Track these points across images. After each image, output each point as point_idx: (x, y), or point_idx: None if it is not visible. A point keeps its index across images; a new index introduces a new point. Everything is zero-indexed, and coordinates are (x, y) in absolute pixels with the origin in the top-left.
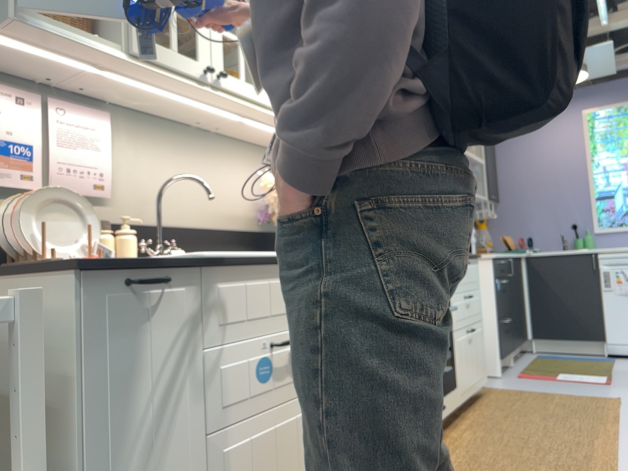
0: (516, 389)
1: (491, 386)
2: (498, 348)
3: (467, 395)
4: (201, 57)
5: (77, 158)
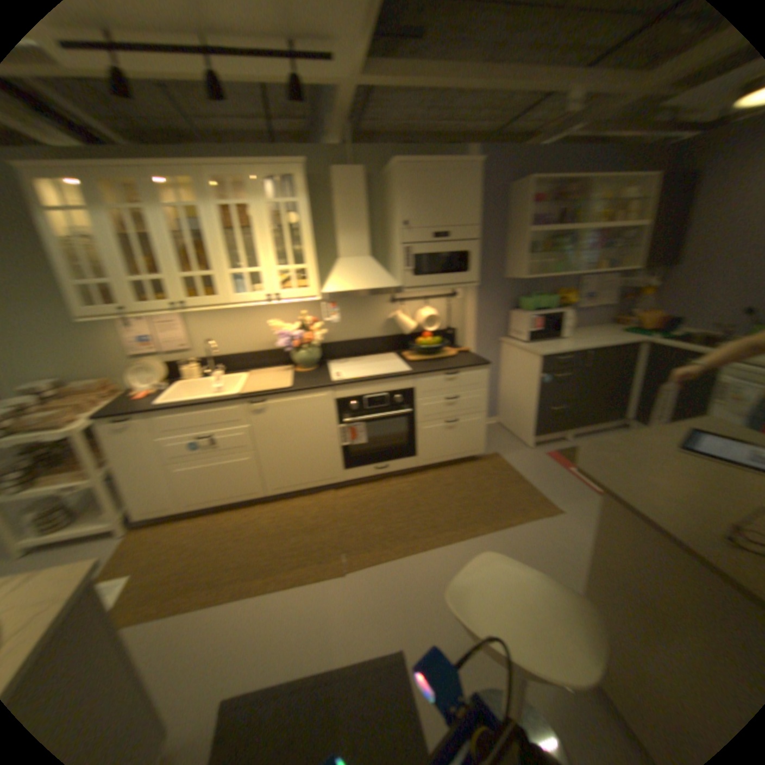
0: (513, 466)
1: (504, 455)
2: (532, 429)
3: (432, 462)
4: (165, 299)
5: (164, 338)
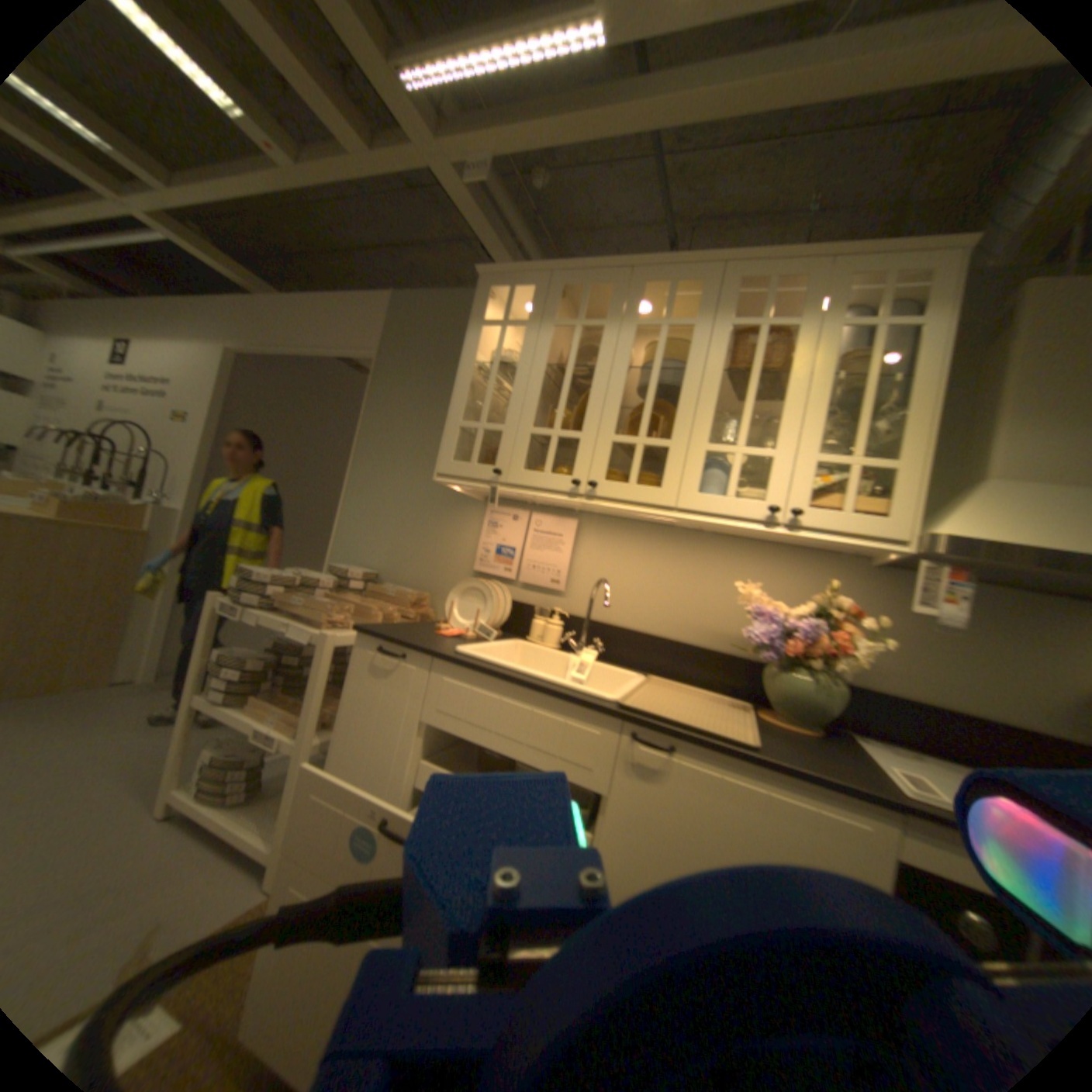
0: None
1: None
2: None
3: None
4: (579, 471)
5: (543, 558)
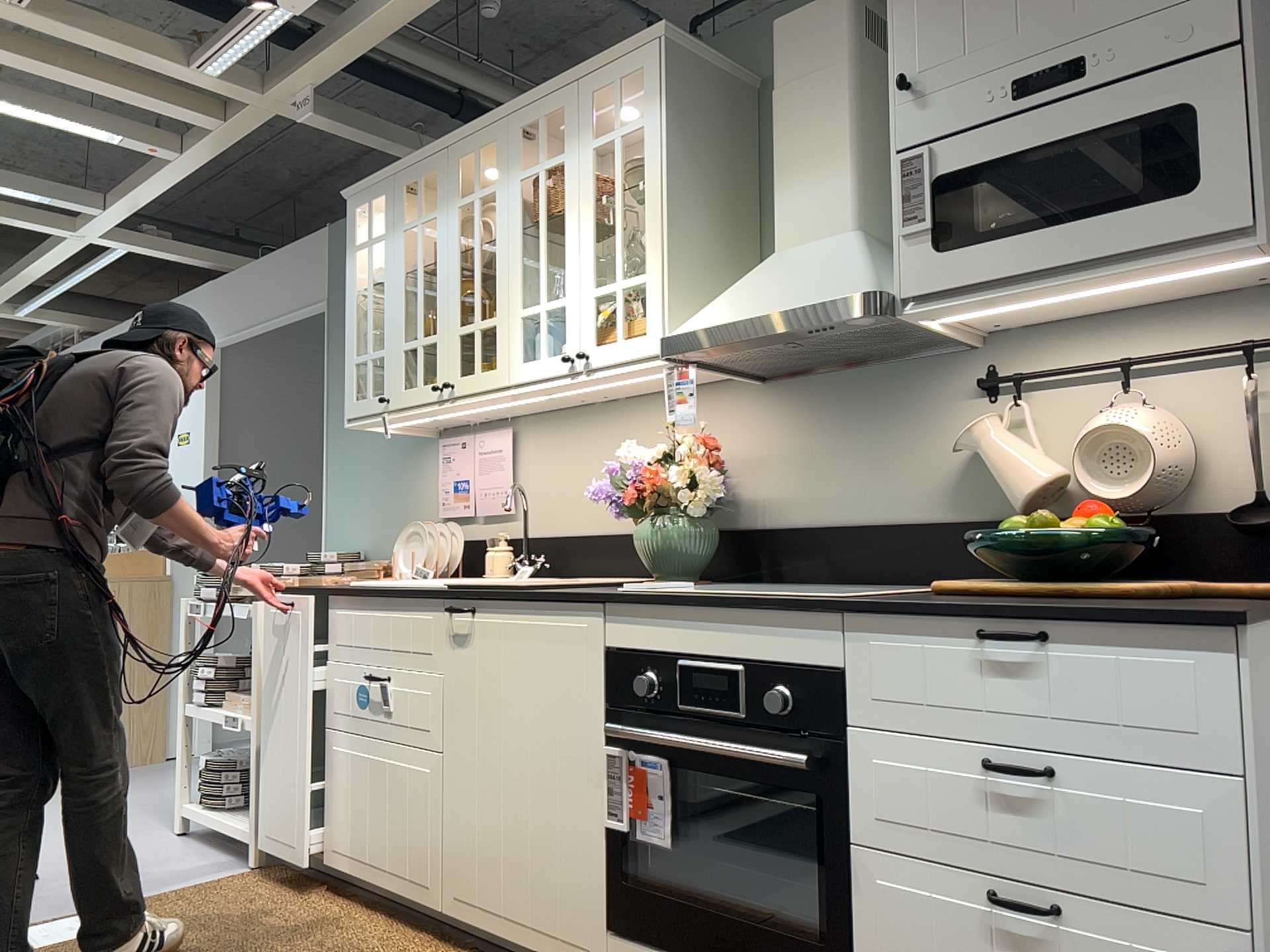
0: None
1: None
2: None
3: None
4: (438, 375)
5: (488, 480)
